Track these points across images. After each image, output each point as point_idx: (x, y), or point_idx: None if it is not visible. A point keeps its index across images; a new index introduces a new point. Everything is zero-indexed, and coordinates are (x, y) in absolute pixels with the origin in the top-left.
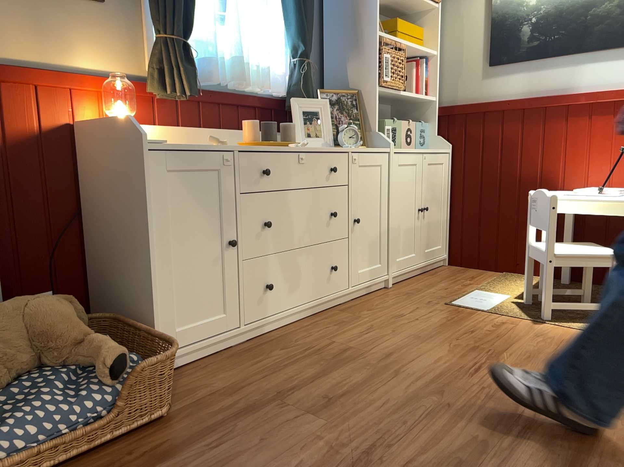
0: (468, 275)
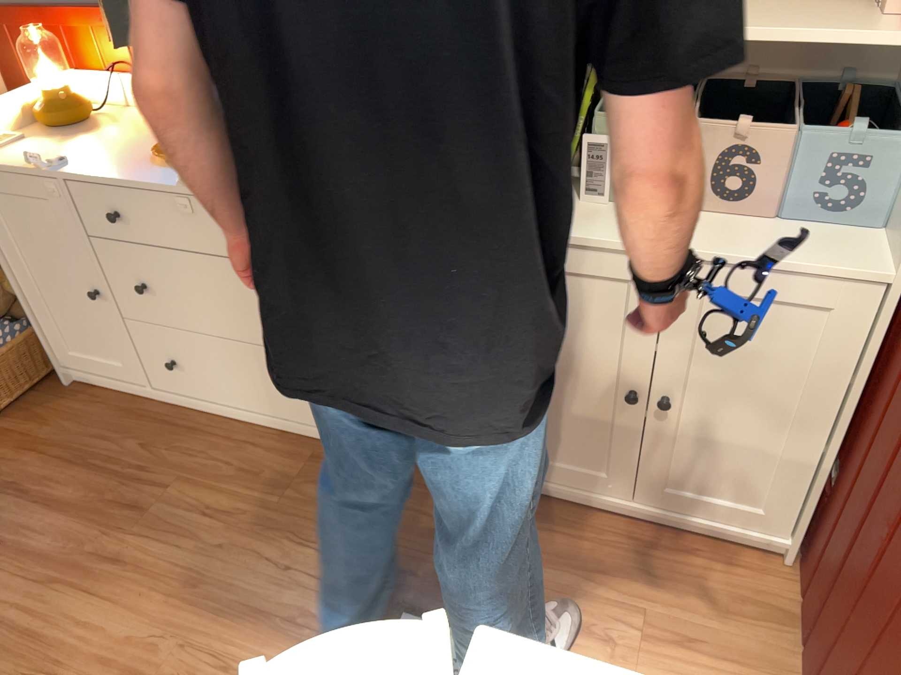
0: (695, 624)
